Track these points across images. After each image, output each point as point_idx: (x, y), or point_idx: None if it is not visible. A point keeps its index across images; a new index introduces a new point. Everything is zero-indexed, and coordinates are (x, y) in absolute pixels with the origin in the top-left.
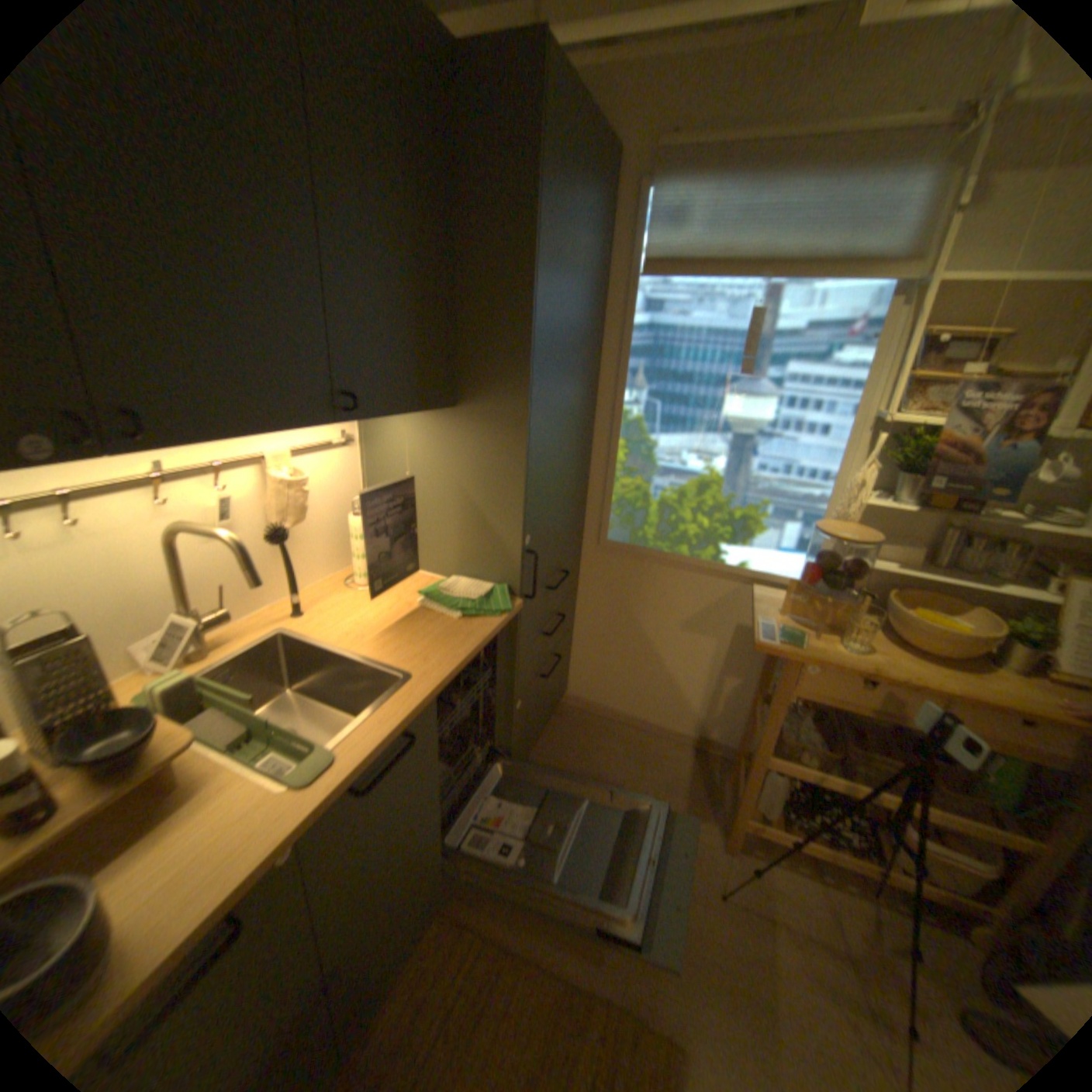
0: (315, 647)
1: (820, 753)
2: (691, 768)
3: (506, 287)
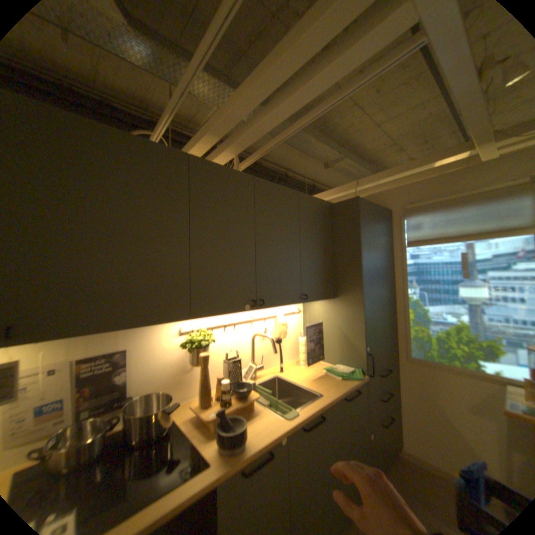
0: (288, 381)
1: None
2: None
3: (352, 259)
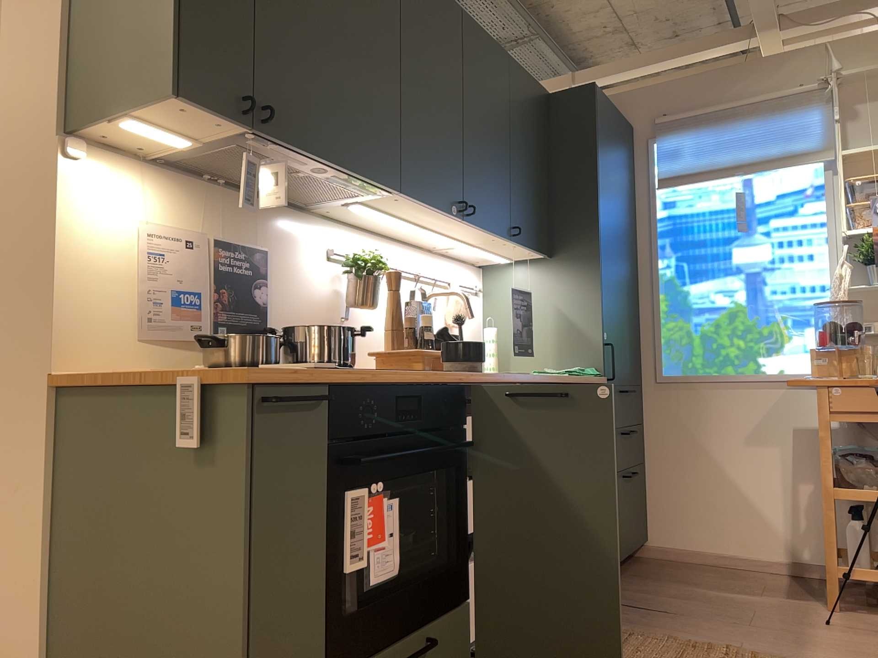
0: None
1: (872, 469)
2: (789, 581)
3: (582, 187)
